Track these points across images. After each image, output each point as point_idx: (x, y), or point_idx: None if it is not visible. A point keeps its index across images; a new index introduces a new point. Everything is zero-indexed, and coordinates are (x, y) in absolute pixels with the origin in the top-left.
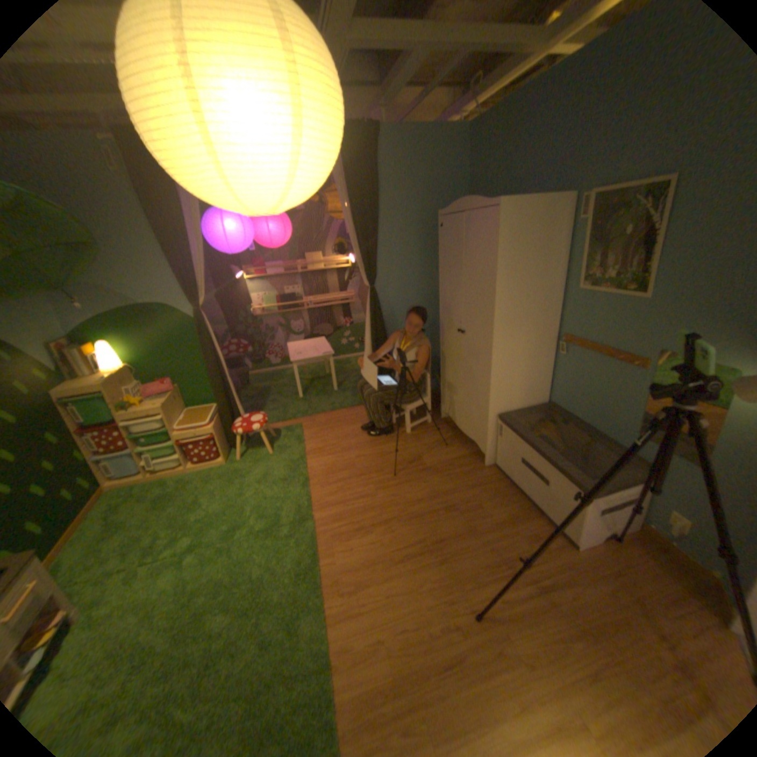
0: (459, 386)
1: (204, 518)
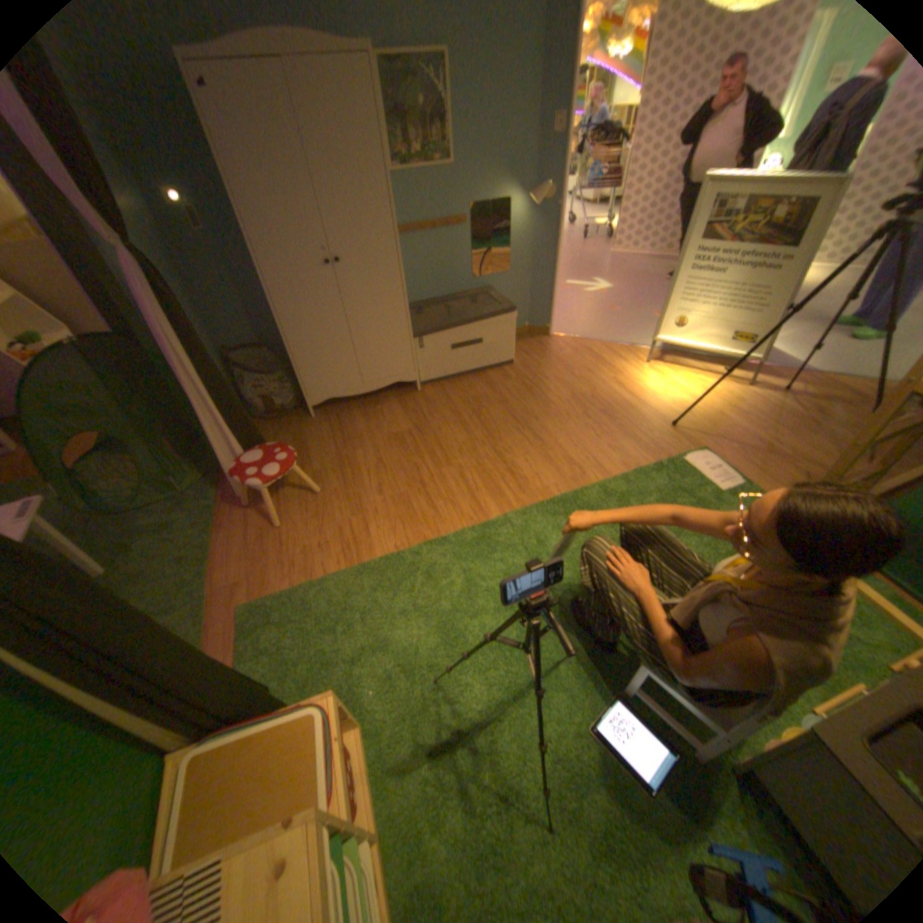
0: (345, 340)
1: (513, 676)
